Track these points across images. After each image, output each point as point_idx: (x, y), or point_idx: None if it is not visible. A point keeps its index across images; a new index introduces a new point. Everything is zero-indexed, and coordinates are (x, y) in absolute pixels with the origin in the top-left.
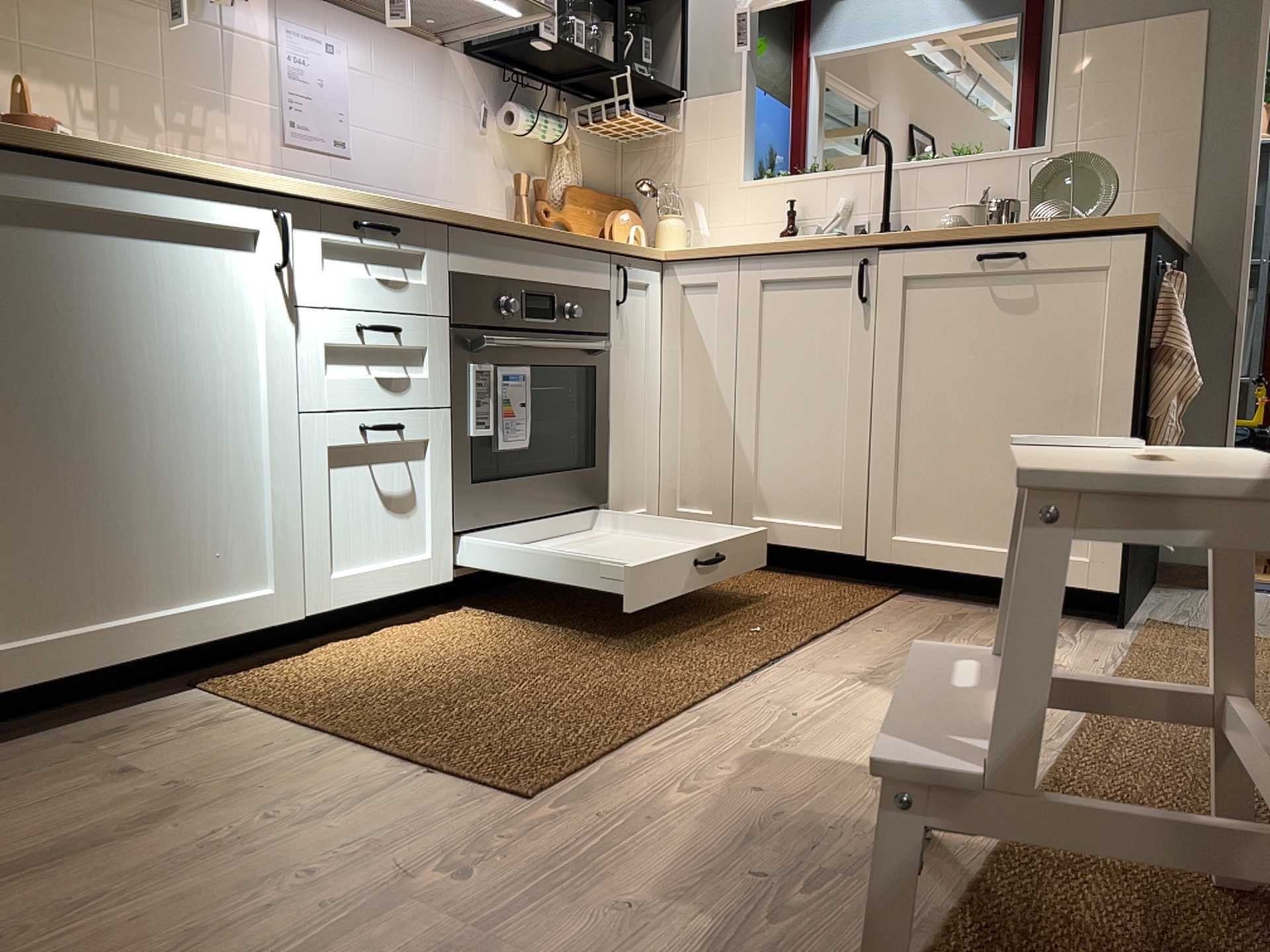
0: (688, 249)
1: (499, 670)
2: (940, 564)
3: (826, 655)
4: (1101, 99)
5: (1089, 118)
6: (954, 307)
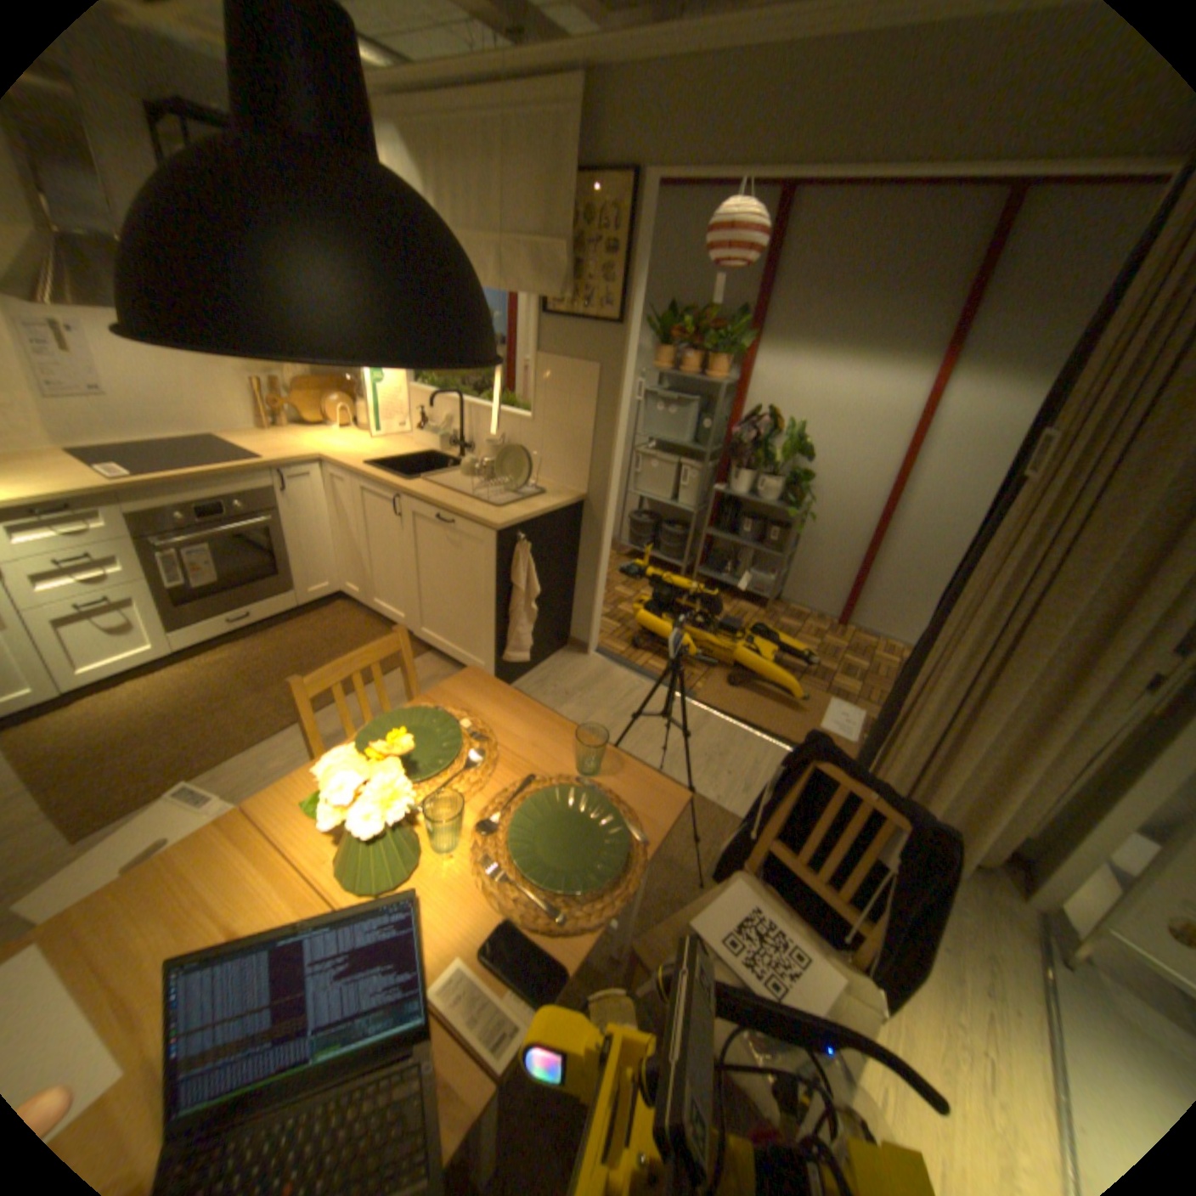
0: (329, 457)
1: (154, 725)
2: (438, 646)
3: (324, 717)
4: (557, 398)
5: (551, 408)
6: (434, 534)
